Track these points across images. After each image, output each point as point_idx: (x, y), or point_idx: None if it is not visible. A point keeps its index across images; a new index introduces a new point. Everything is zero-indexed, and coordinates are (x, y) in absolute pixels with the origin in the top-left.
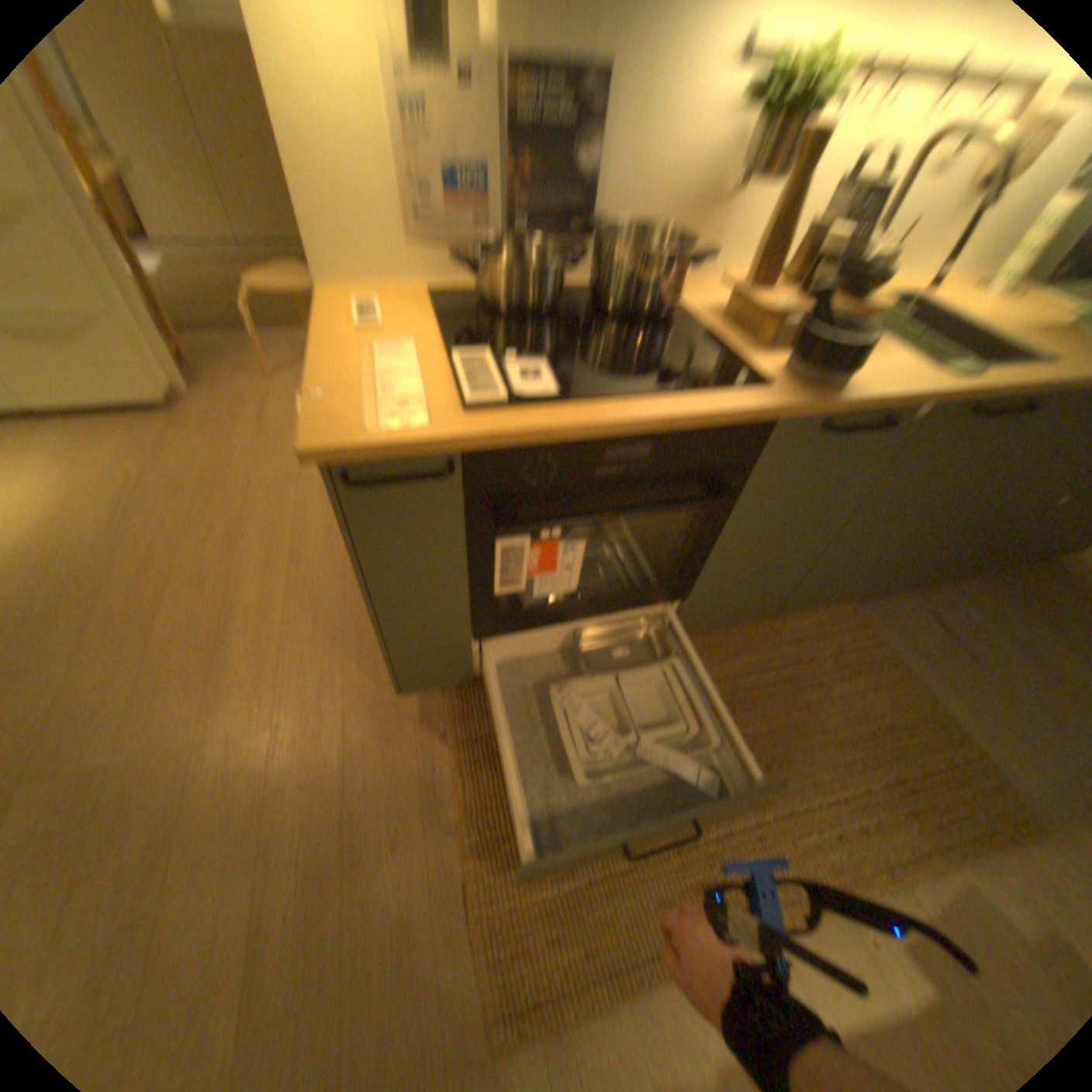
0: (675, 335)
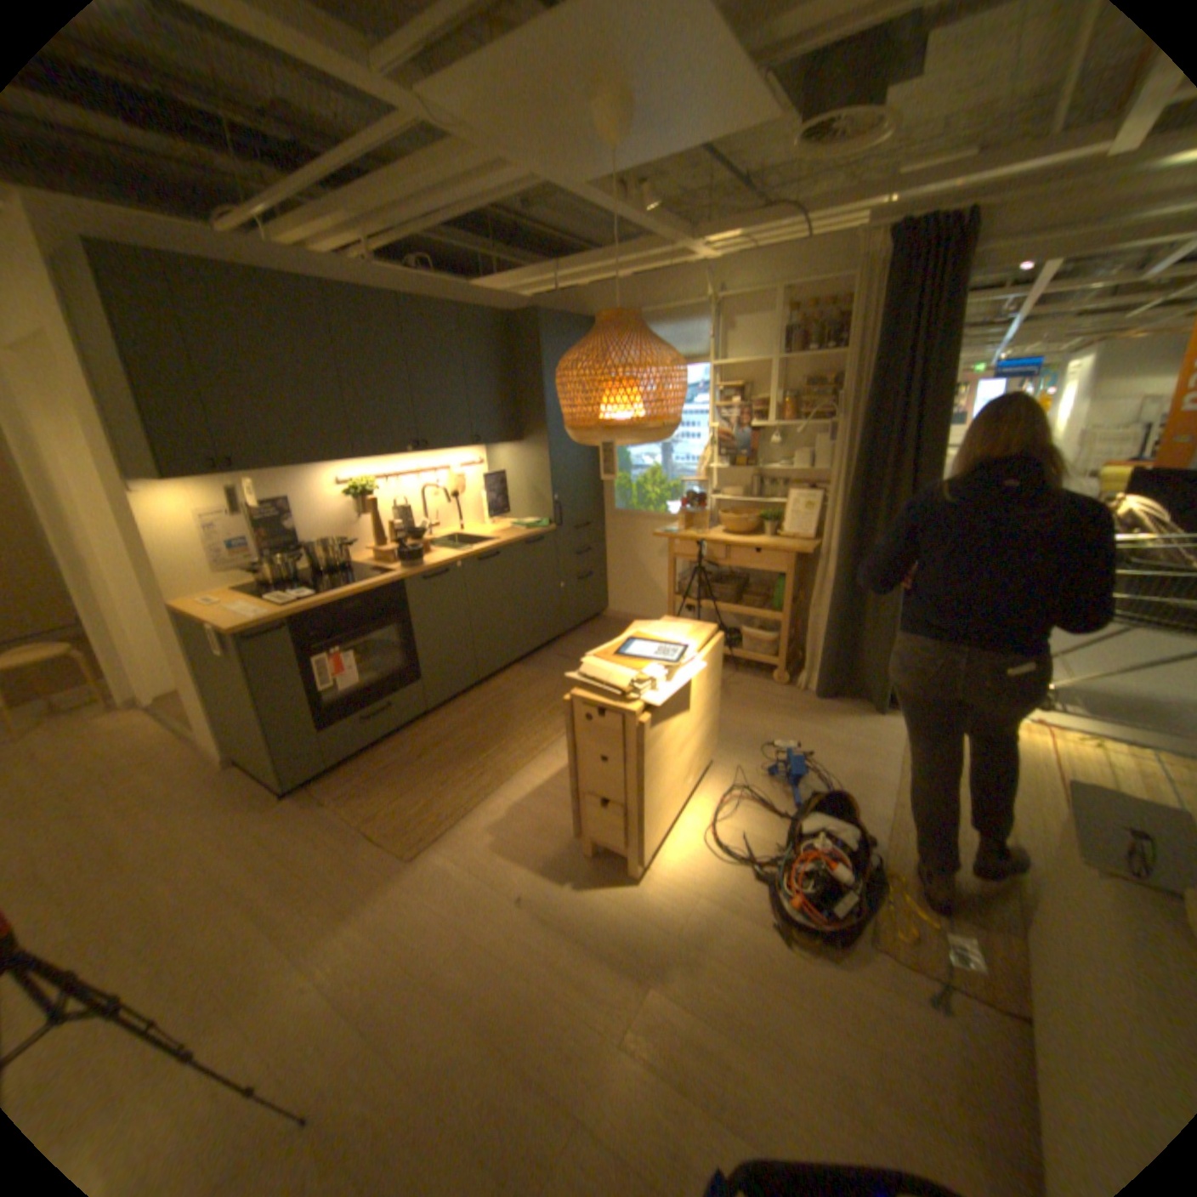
0: (353, 572)
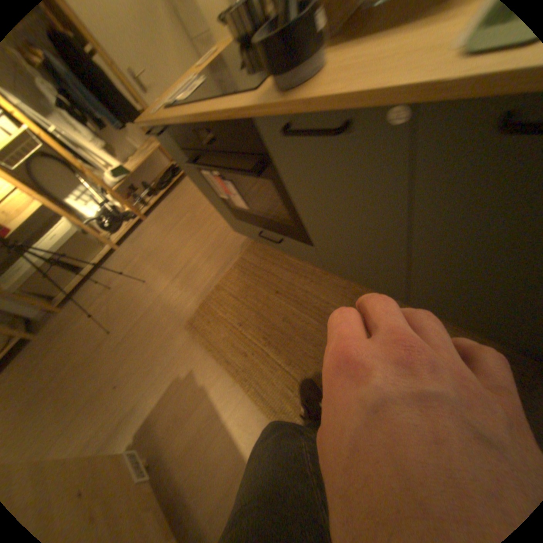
0: None
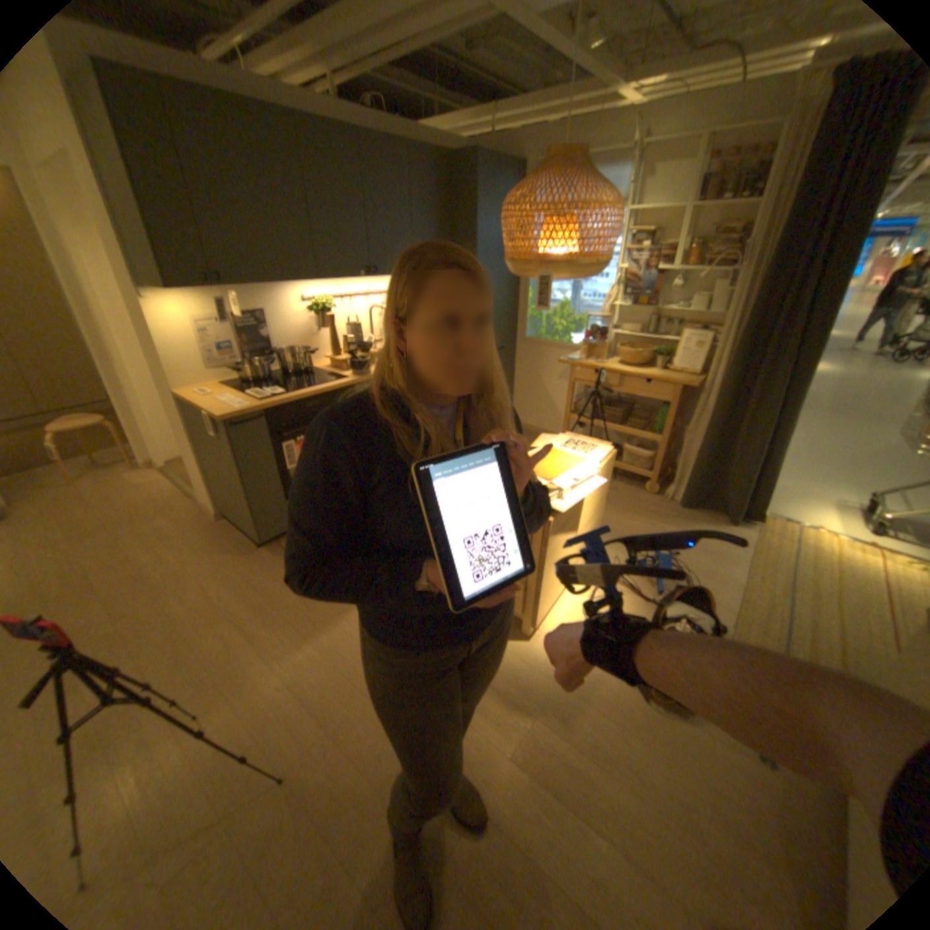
0: (315, 376)
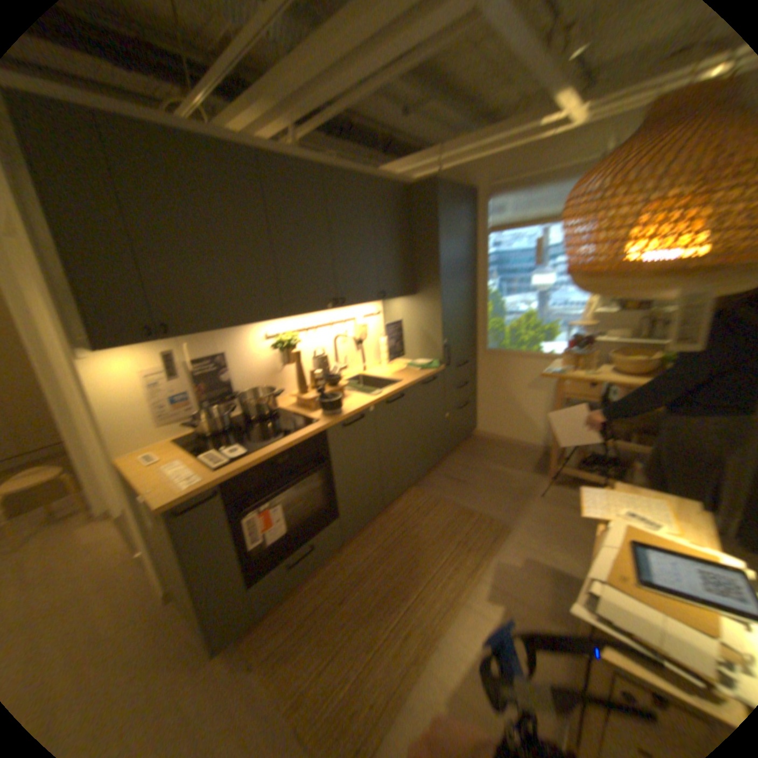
0: (282, 419)
